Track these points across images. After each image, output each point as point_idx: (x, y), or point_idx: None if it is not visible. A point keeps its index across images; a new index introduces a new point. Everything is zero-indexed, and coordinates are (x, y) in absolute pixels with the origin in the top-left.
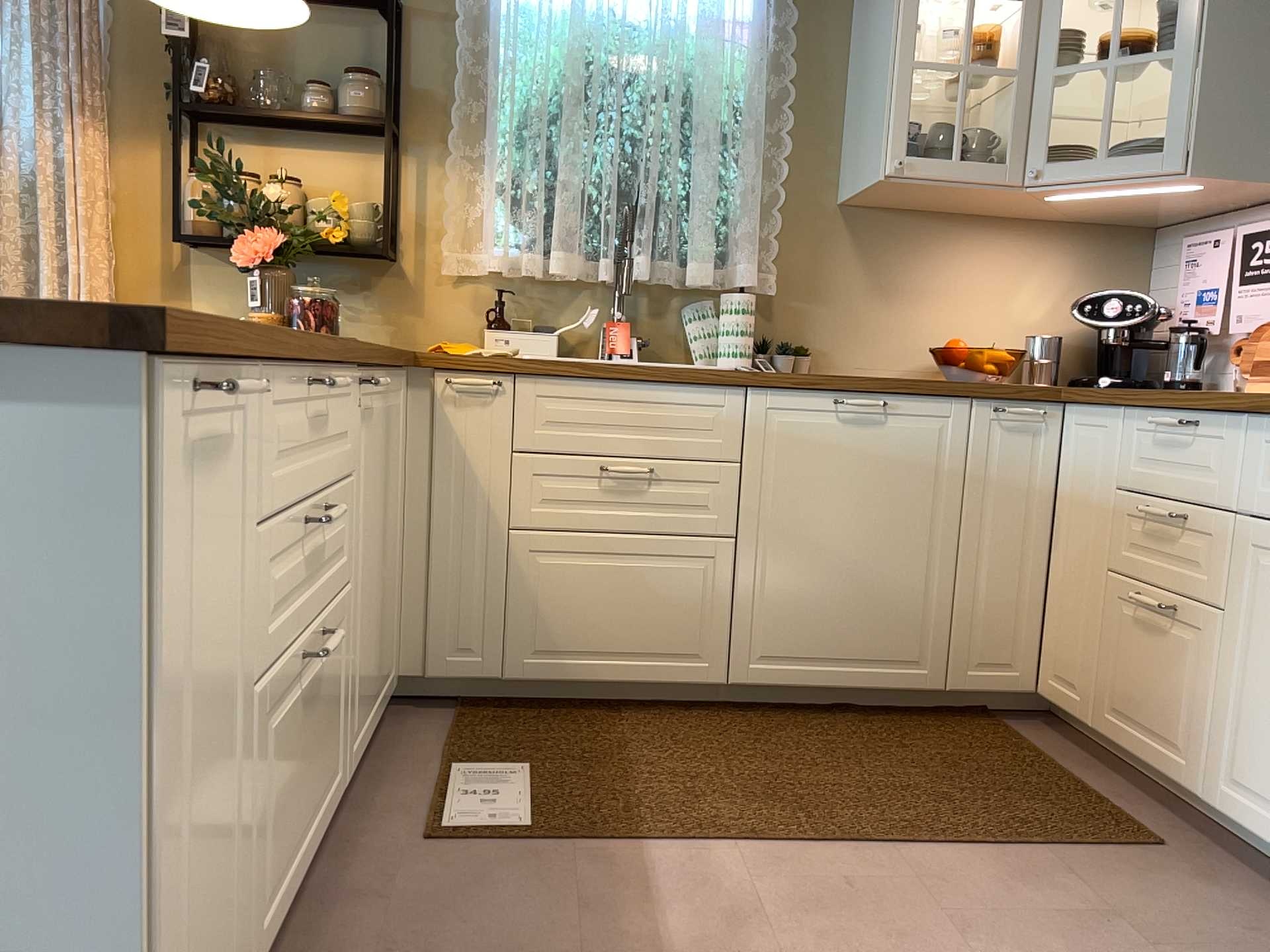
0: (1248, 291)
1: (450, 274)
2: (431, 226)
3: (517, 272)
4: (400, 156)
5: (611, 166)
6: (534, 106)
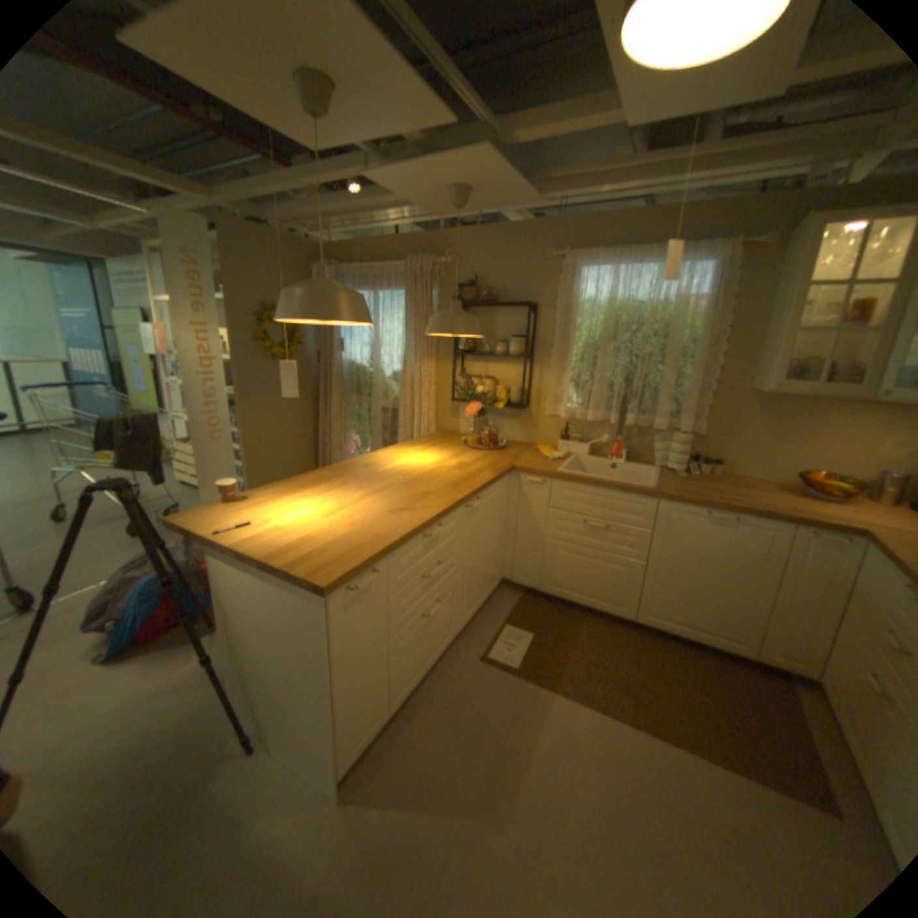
0: None
1: (548, 415)
2: (542, 394)
3: (575, 416)
4: (532, 366)
5: (621, 372)
6: (587, 346)
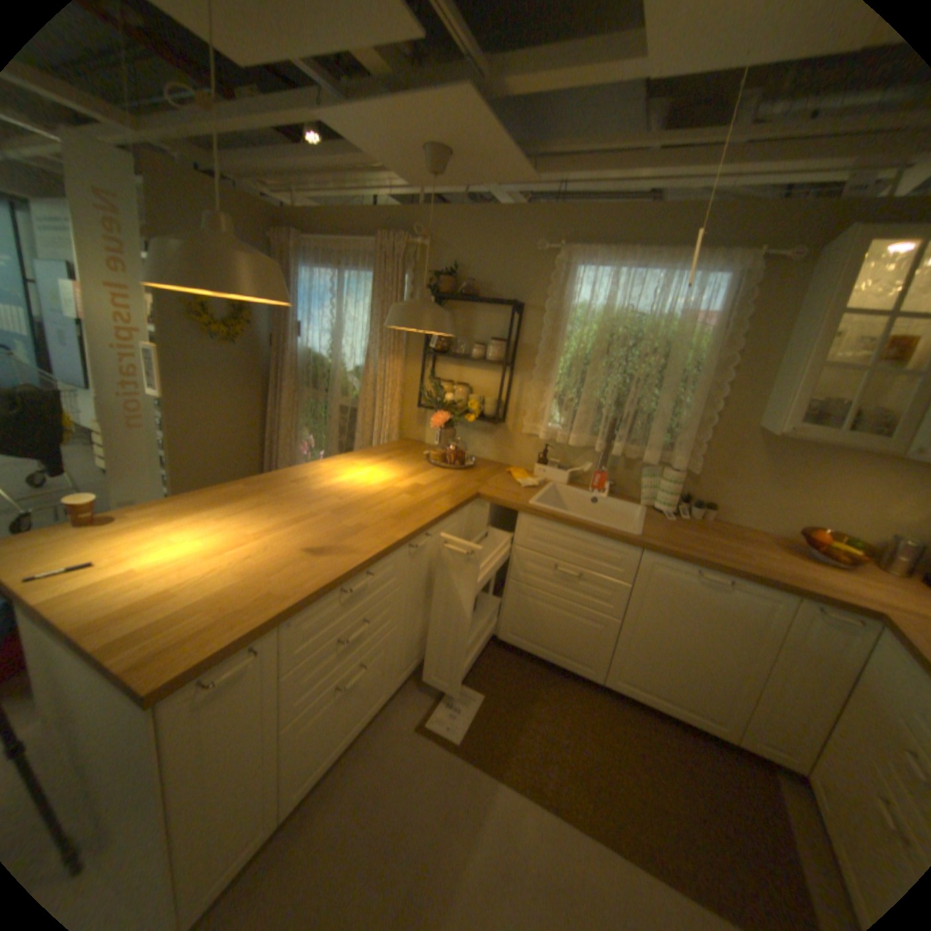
0: None
1: (525, 433)
2: (521, 409)
3: (555, 439)
4: (512, 375)
5: (611, 393)
6: (576, 359)
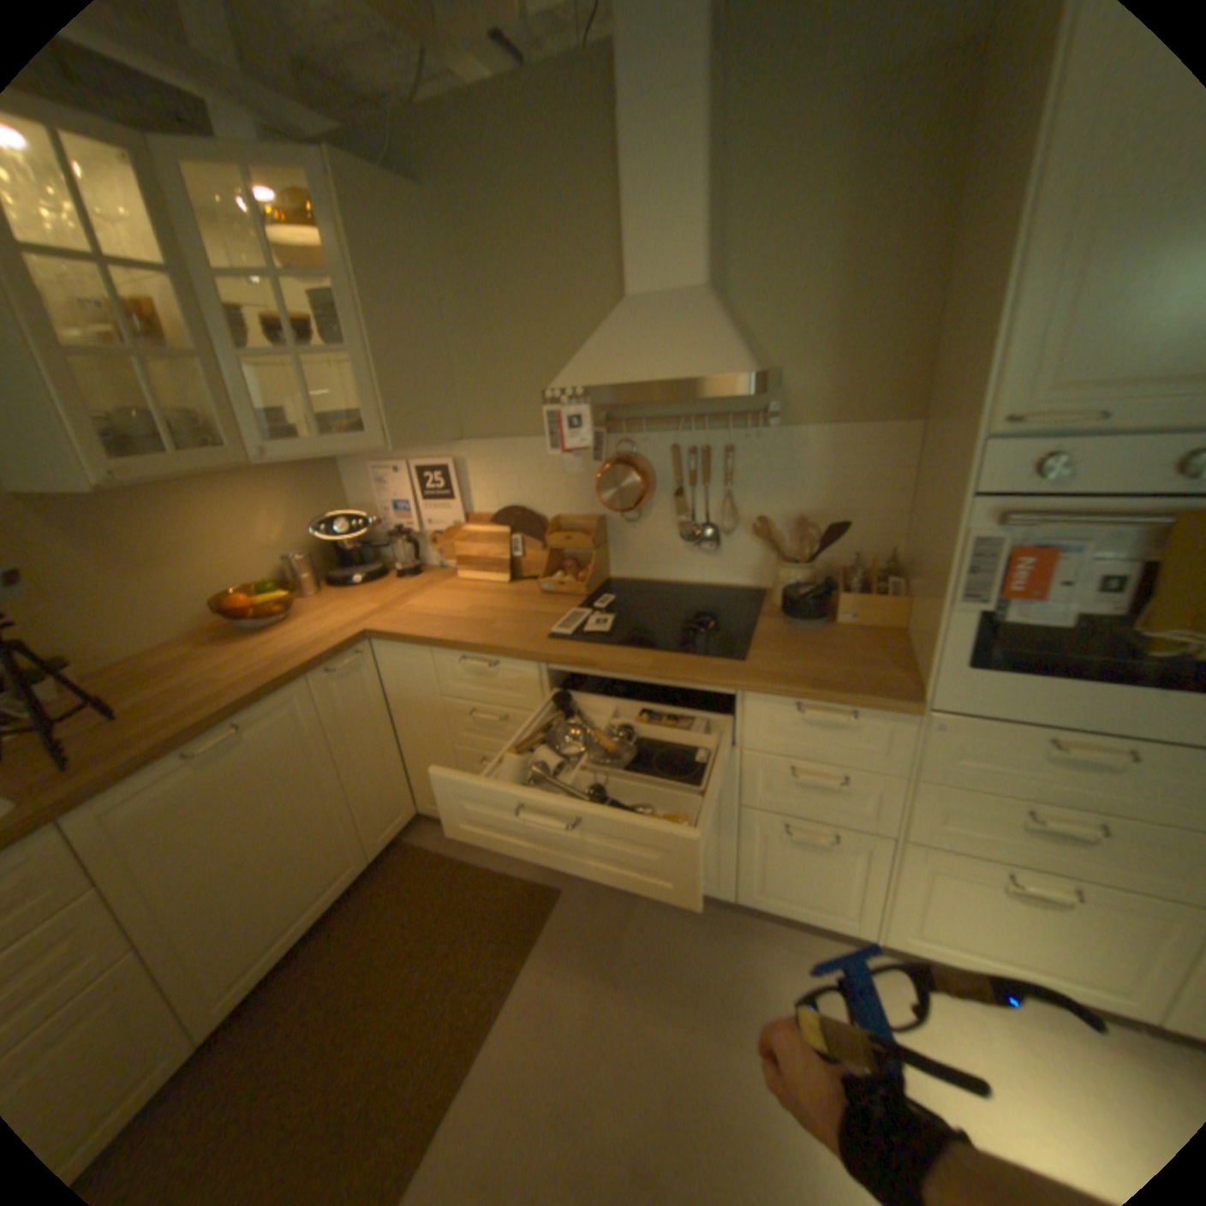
0: (430, 504)
1: None
2: None
3: None
4: None
5: None
6: None
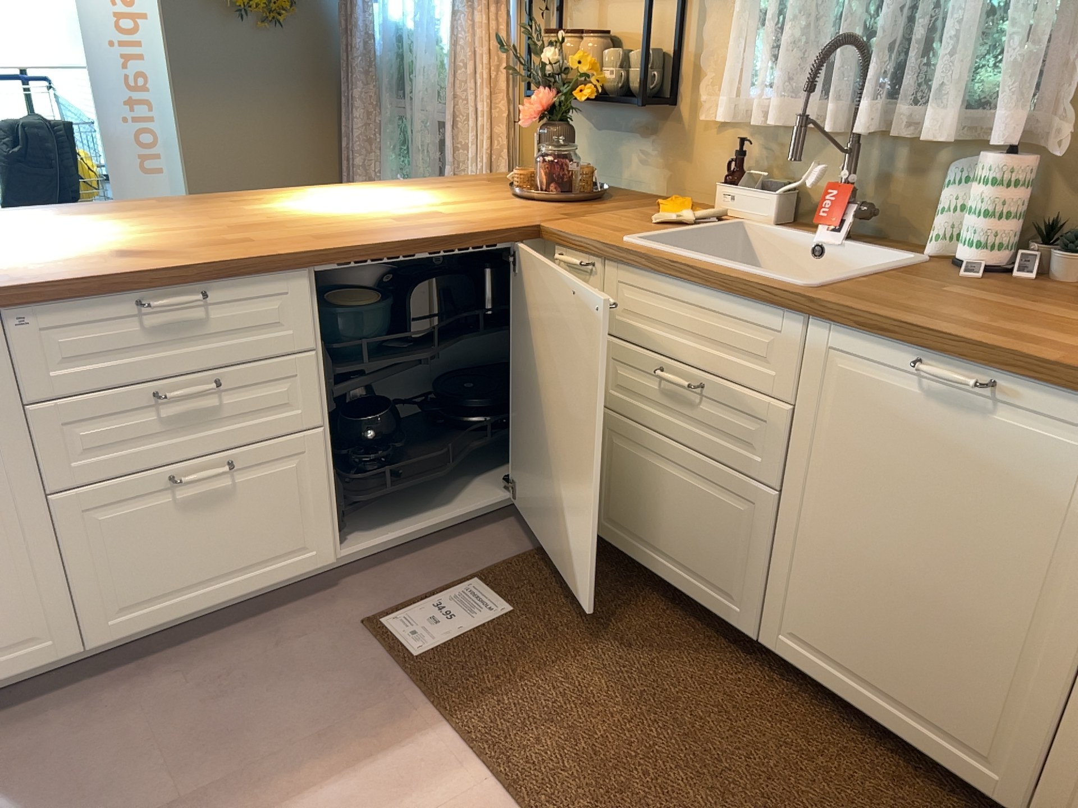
0: None
1: (709, 122)
2: (702, 69)
3: (757, 122)
4: None
5: None
6: None
